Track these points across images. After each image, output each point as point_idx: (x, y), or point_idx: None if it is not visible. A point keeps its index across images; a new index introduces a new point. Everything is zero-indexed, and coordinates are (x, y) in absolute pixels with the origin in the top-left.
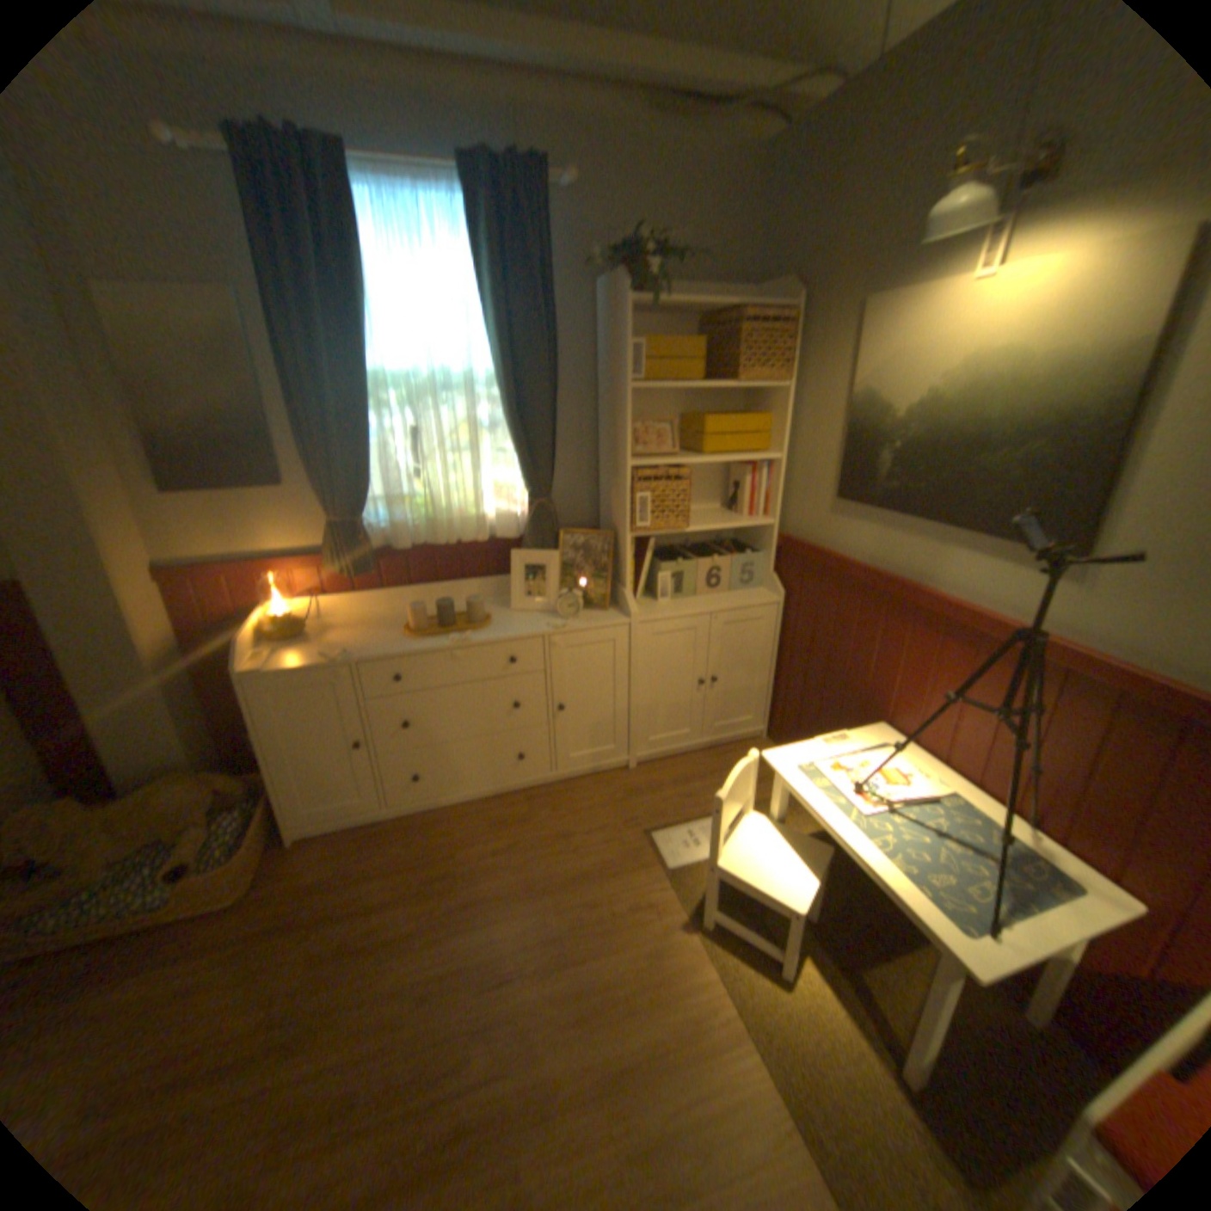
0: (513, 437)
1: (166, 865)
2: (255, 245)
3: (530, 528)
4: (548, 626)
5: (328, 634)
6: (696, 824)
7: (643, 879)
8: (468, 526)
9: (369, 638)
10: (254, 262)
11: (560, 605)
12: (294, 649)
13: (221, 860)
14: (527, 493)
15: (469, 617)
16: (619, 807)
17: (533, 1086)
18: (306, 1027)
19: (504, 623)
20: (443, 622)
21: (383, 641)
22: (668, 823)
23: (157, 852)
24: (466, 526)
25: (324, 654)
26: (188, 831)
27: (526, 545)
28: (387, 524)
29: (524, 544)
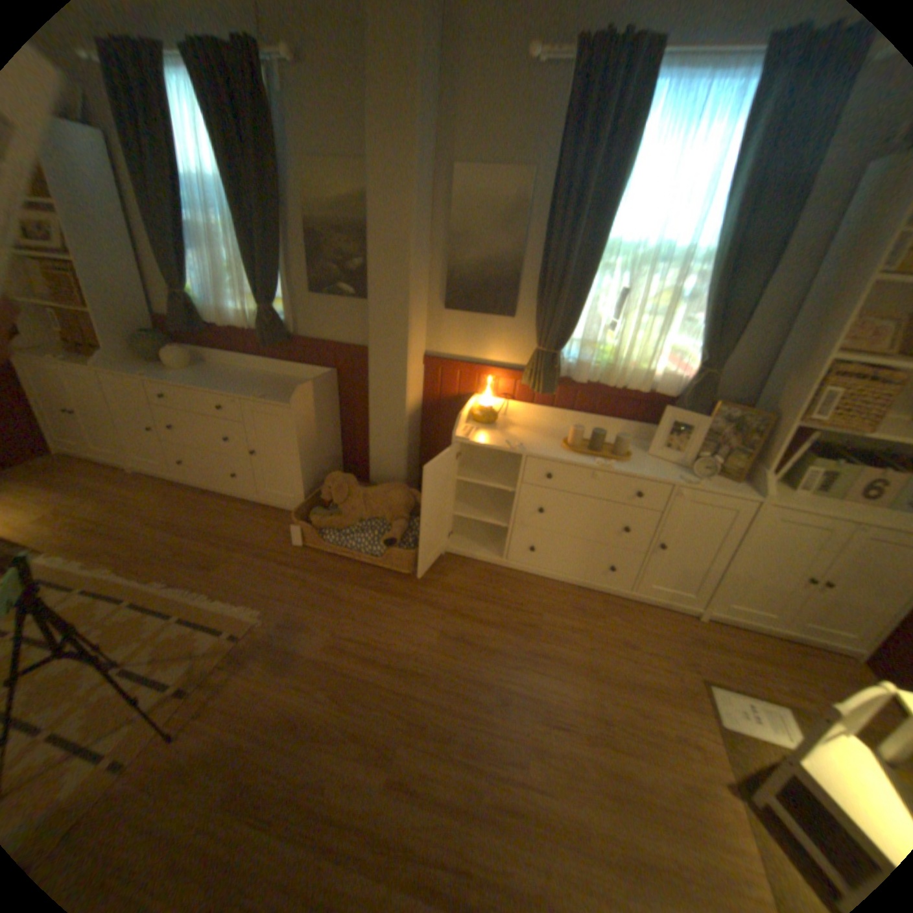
0: (710, 311)
1: (386, 536)
2: (564, 136)
3: (692, 392)
4: (680, 480)
5: (508, 429)
6: (761, 705)
7: (695, 722)
8: (634, 378)
9: (535, 441)
10: (560, 150)
11: (695, 465)
12: (487, 433)
13: (410, 546)
14: (699, 362)
15: (613, 450)
16: (684, 649)
17: (572, 821)
18: (434, 675)
19: (640, 464)
20: (592, 447)
21: (545, 447)
22: (730, 687)
23: (381, 525)
24: (633, 377)
25: (507, 444)
26: (398, 521)
27: (680, 406)
28: (573, 362)
29: (677, 404)
